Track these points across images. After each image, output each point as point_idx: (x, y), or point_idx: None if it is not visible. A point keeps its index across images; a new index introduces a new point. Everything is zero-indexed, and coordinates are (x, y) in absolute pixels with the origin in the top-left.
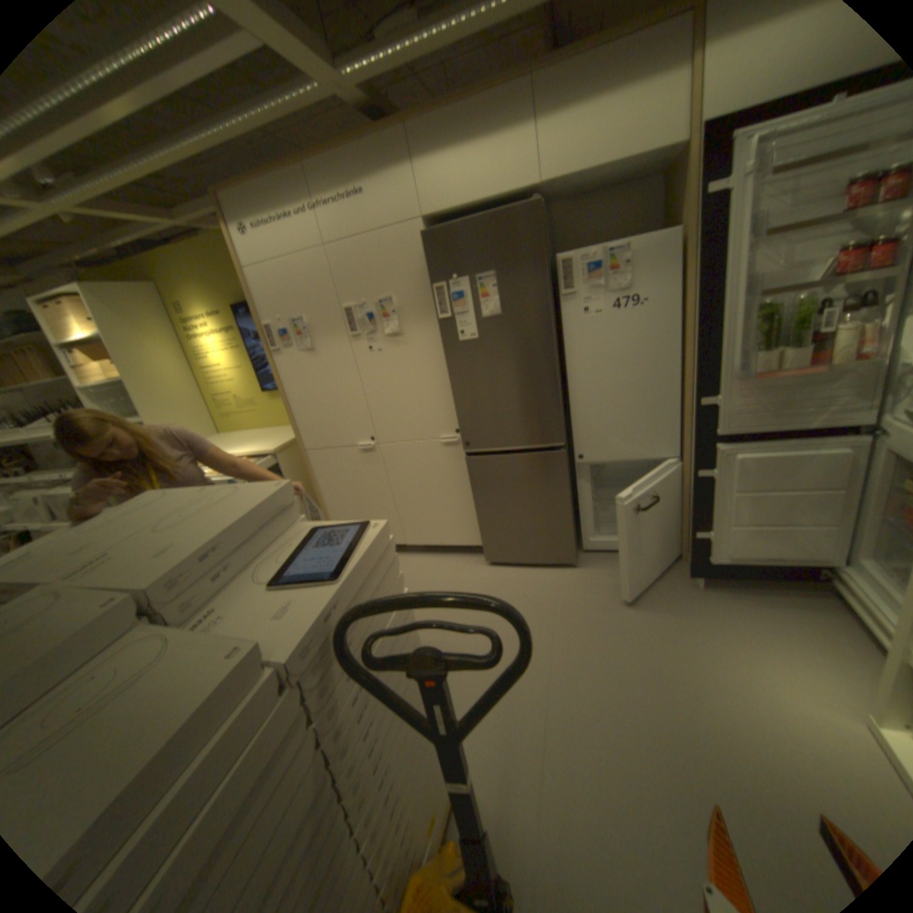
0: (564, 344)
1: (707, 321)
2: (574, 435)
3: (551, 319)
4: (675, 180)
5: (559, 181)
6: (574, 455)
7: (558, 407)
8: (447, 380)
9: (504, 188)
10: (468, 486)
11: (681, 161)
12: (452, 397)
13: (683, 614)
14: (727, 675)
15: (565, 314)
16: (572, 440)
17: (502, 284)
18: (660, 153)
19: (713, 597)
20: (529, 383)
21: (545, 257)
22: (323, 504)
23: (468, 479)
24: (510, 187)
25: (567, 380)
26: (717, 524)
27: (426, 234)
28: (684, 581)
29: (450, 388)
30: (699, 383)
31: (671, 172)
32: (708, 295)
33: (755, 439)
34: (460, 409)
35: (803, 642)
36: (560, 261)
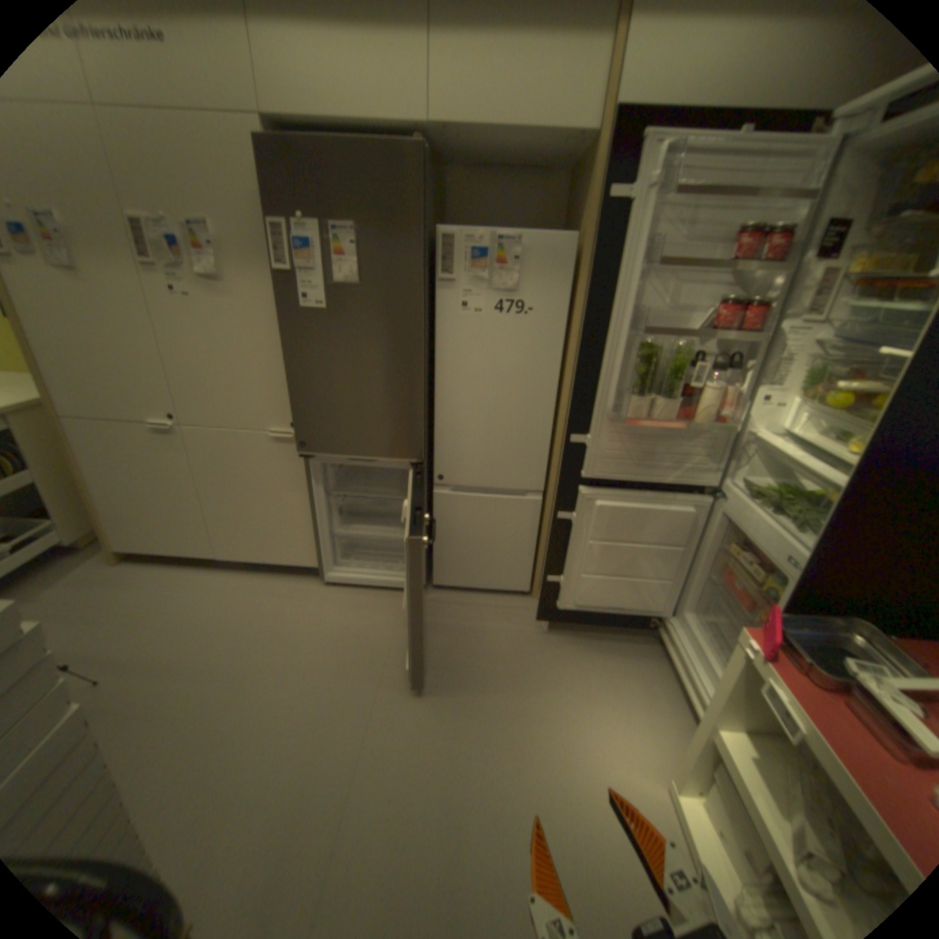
0: (437, 340)
1: (588, 348)
2: (437, 451)
3: (421, 306)
4: (580, 181)
5: (452, 130)
6: (435, 474)
7: (420, 417)
8: (284, 356)
9: (380, 113)
10: (303, 495)
11: (589, 157)
12: (289, 379)
13: (523, 660)
14: (553, 736)
15: (441, 305)
16: (435, 456)
17: (363, 243)
18: (569, 137)
19: (554, 641)
20: (387, 381)
21: (422, 222)
22: (89, 497)
23: (304, 487)
24: (388, 114)
25: (436, 386)
26: (568, 568)
27: (261, 141)
28: (530, 621)
29: (288, 368)
30: (571, 415)
31: (578, 171)
32: (593, 319)
33: (615, 485)
34: (296, 397)
35: (626, 694)
36: (441, 235)
